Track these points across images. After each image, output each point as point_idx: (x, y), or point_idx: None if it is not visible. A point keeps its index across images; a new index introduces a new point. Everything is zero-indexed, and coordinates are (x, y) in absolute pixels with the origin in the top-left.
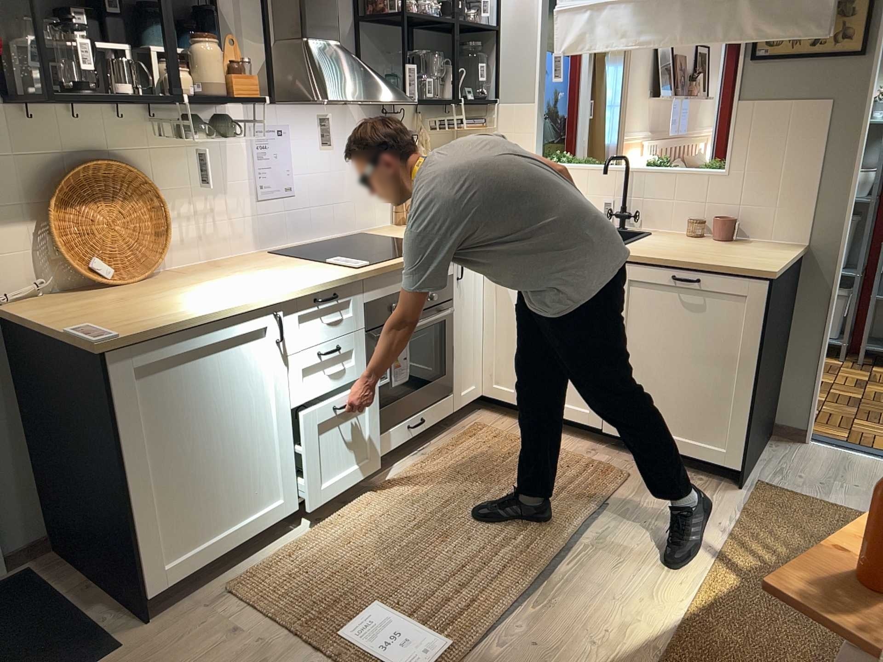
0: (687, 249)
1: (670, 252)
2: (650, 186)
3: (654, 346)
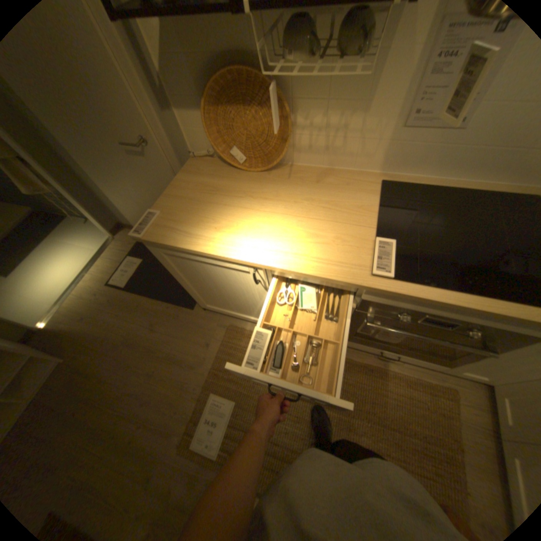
0: None
1: None
2: None
3: None
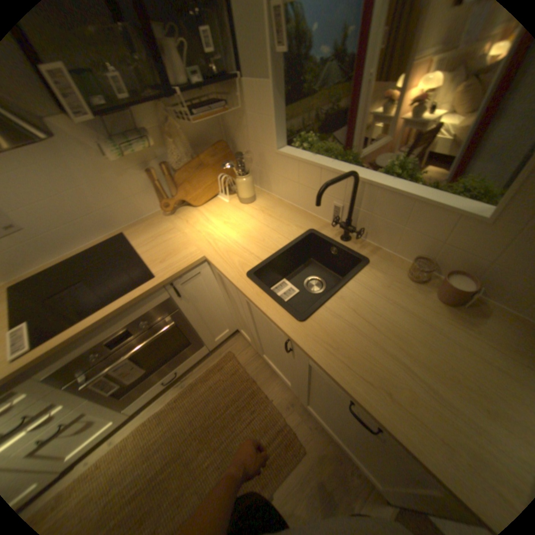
0: (386, 340)
1: (361, 351)
2: (380, 203)
3: (330, 407)
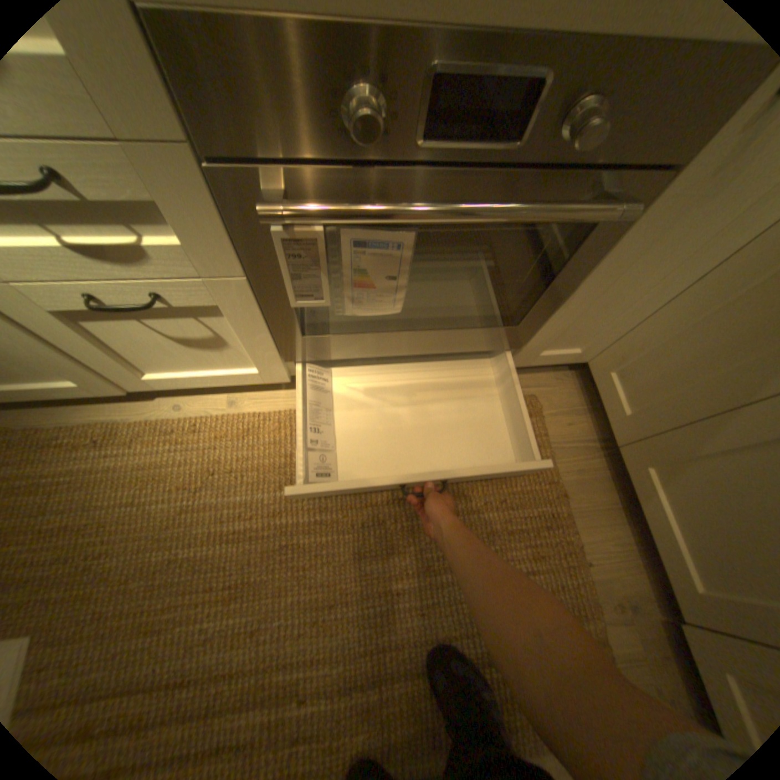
0: None
1: None
2: None
3: None
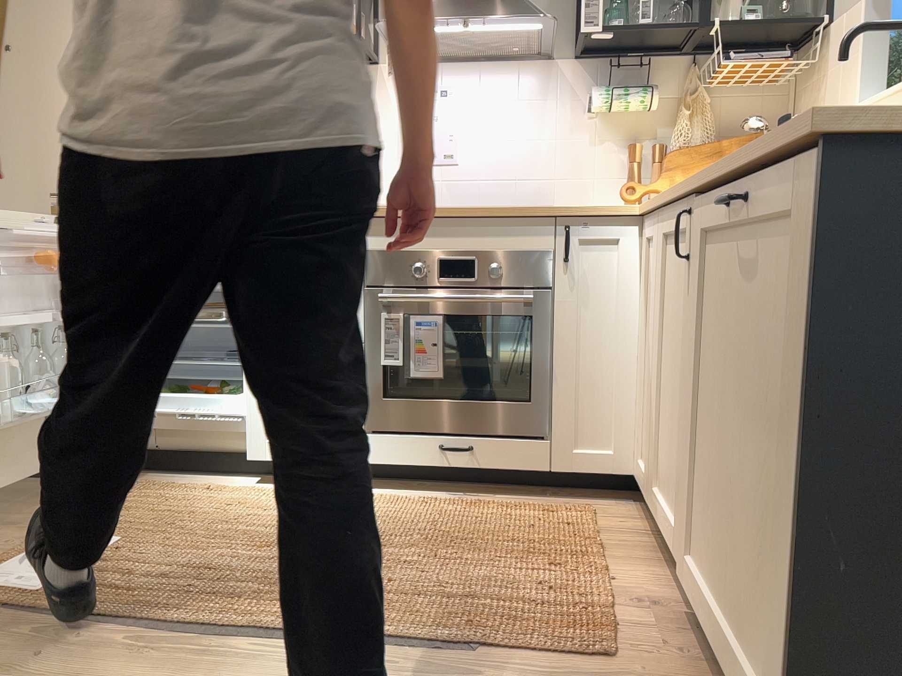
0: None
1: None
2: None
3: (725, 386)
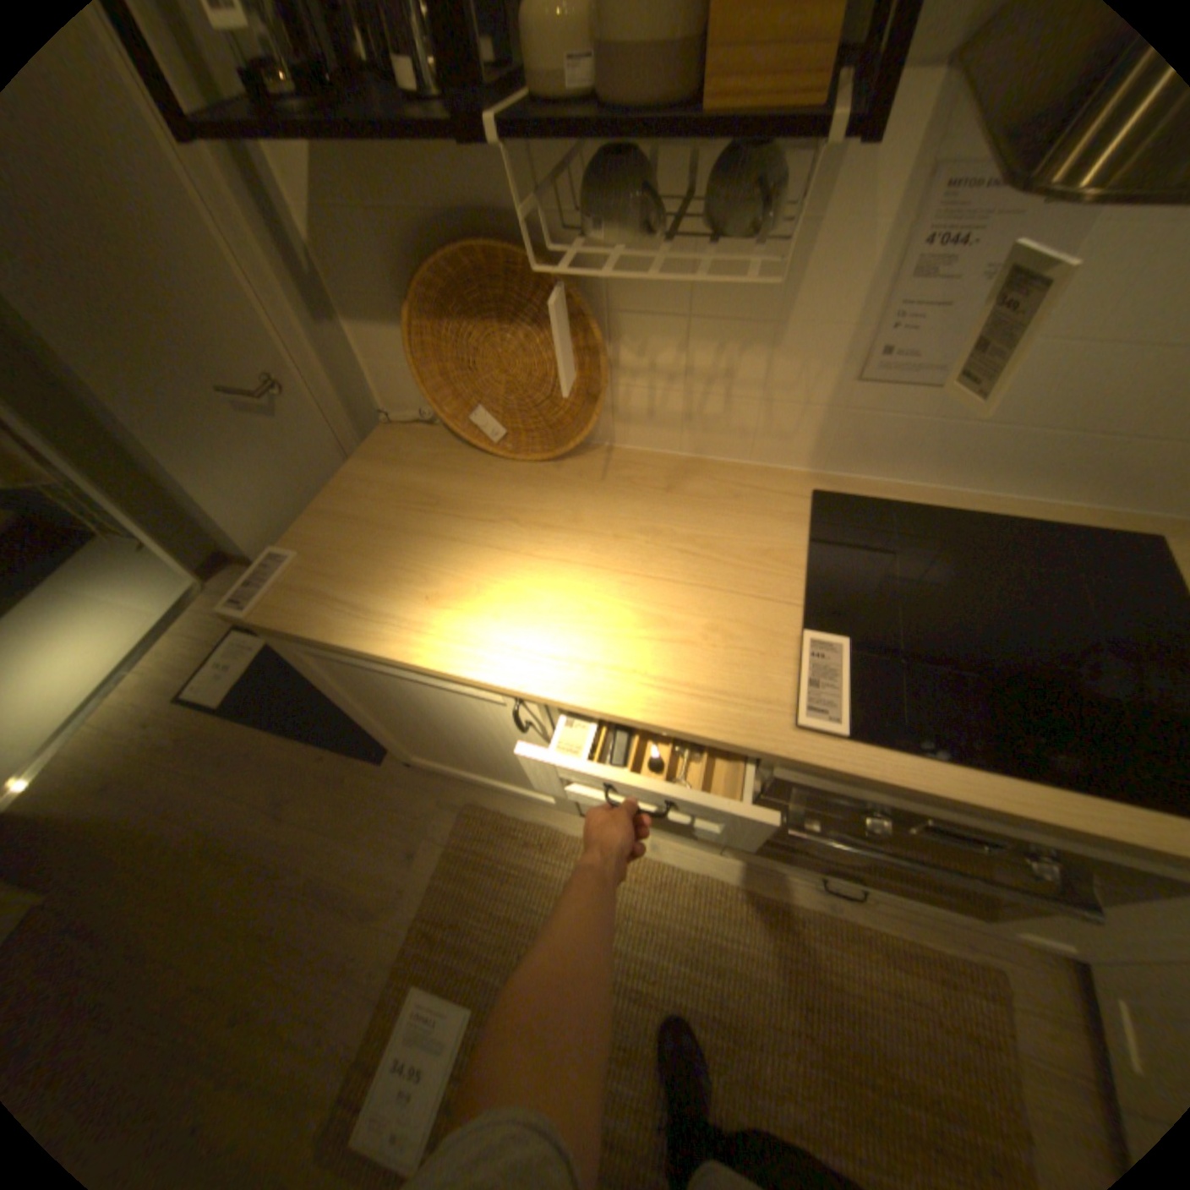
0: None
1: None
2: None
3: None
